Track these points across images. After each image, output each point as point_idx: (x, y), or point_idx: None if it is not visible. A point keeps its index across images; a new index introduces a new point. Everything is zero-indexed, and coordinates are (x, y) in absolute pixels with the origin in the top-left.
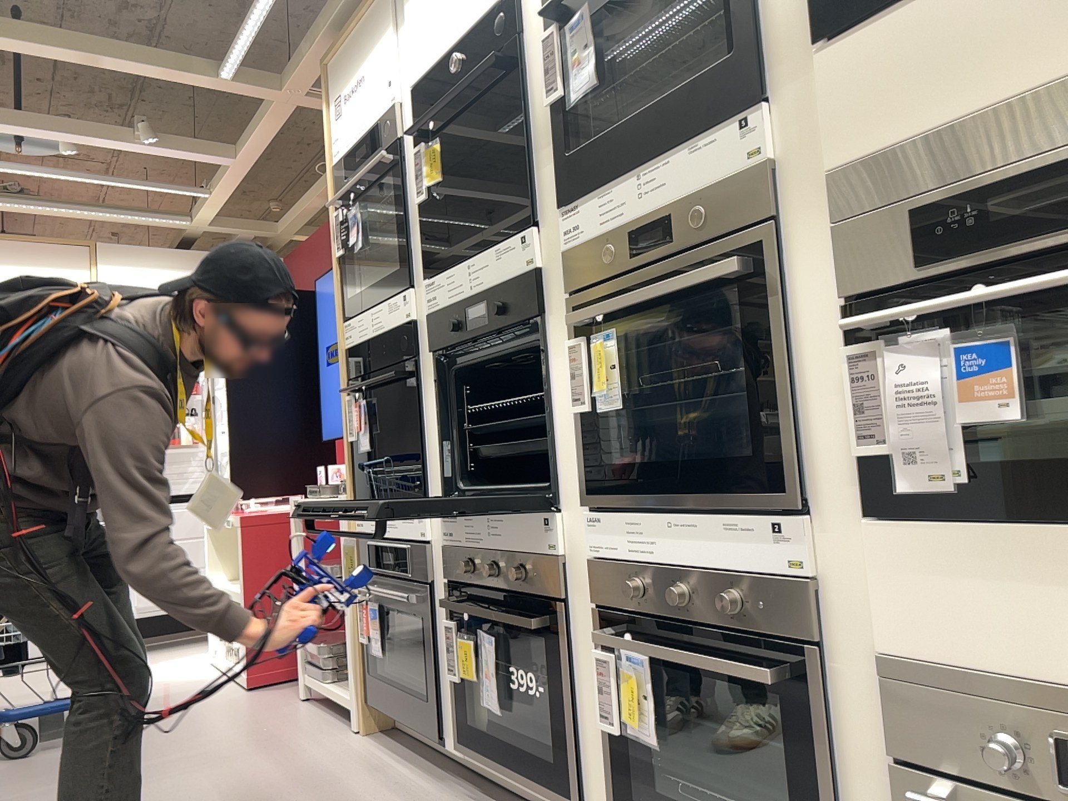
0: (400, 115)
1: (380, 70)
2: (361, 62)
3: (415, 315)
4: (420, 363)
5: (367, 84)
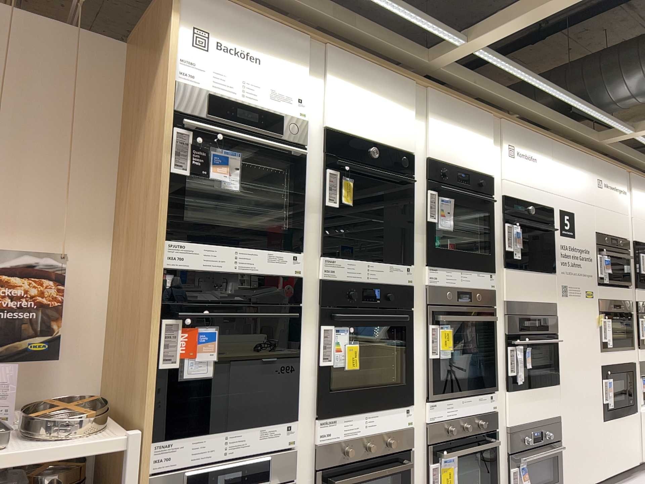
0: (307, 130)
1: (290, 80)
2: (259, 47)
3: (303, 275)
4: (302, 310)
5: (268, 72)
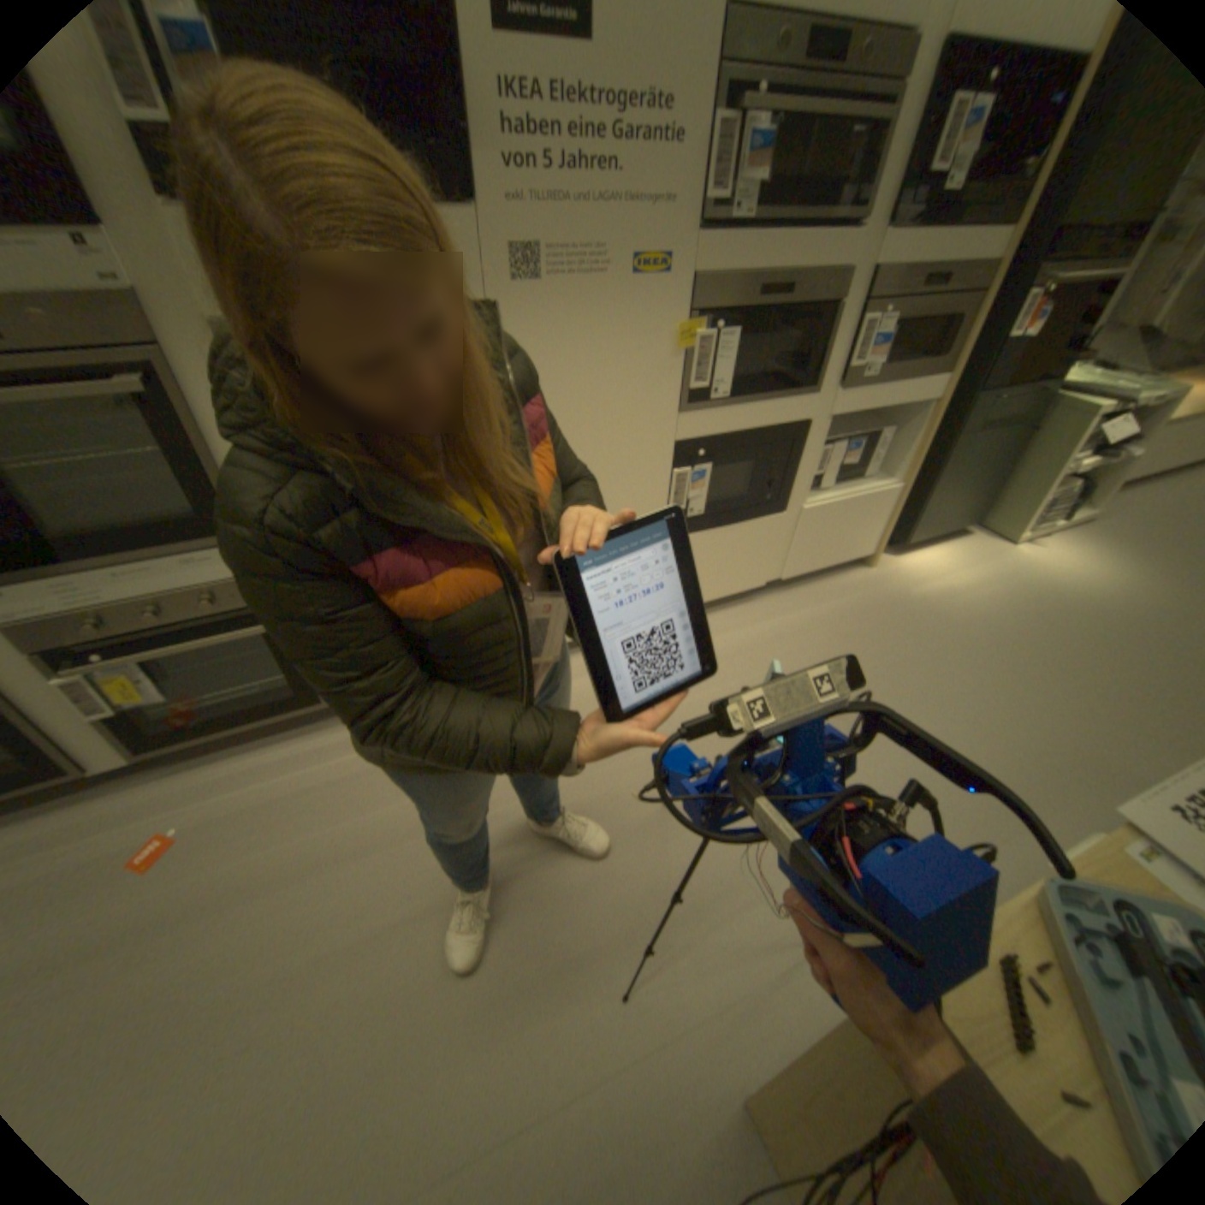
0: None
1: None
2: None
3: None
4: None
5: None
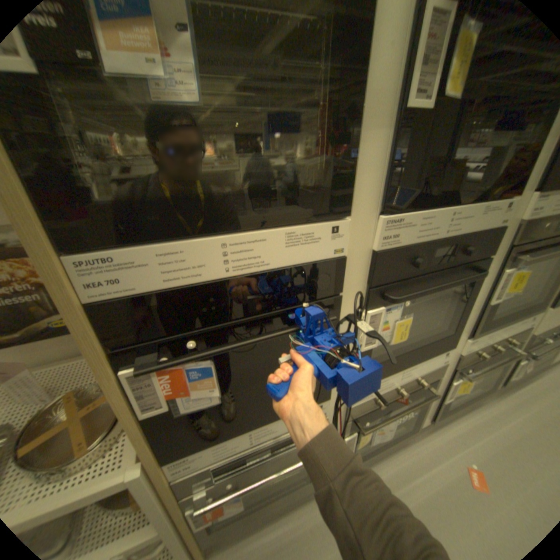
0: None
1: None
2: None
3: (348, 251)
4: (342, 297)
5: None
